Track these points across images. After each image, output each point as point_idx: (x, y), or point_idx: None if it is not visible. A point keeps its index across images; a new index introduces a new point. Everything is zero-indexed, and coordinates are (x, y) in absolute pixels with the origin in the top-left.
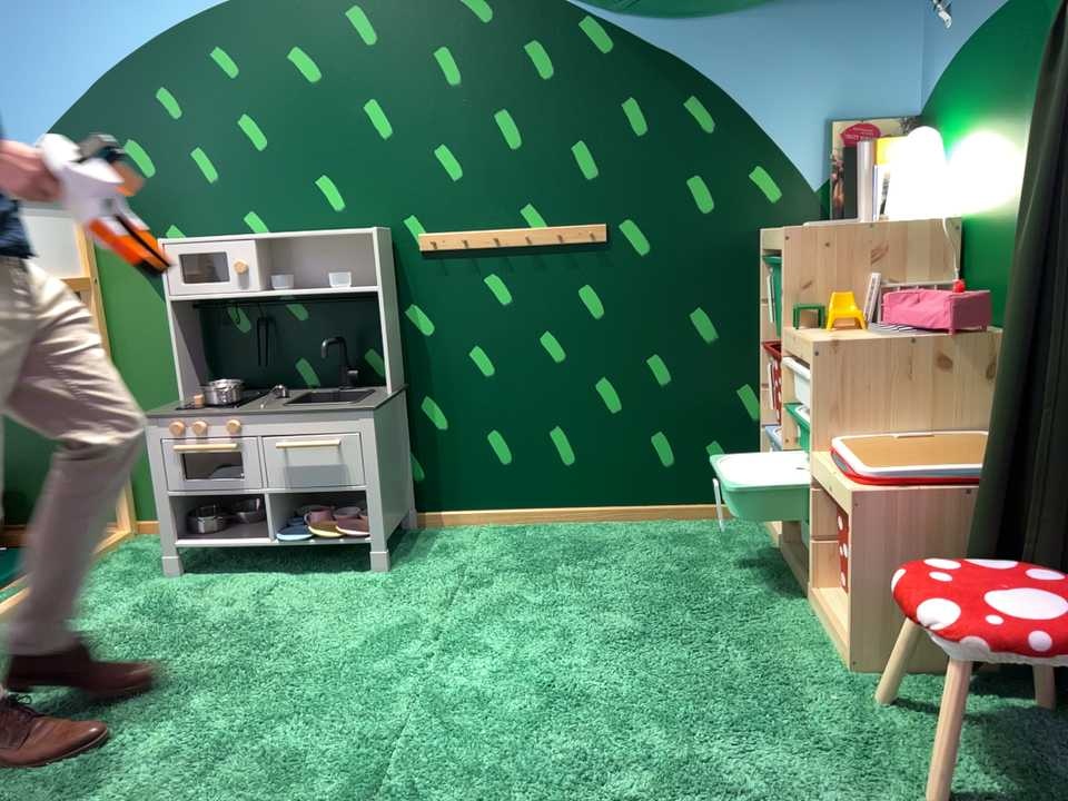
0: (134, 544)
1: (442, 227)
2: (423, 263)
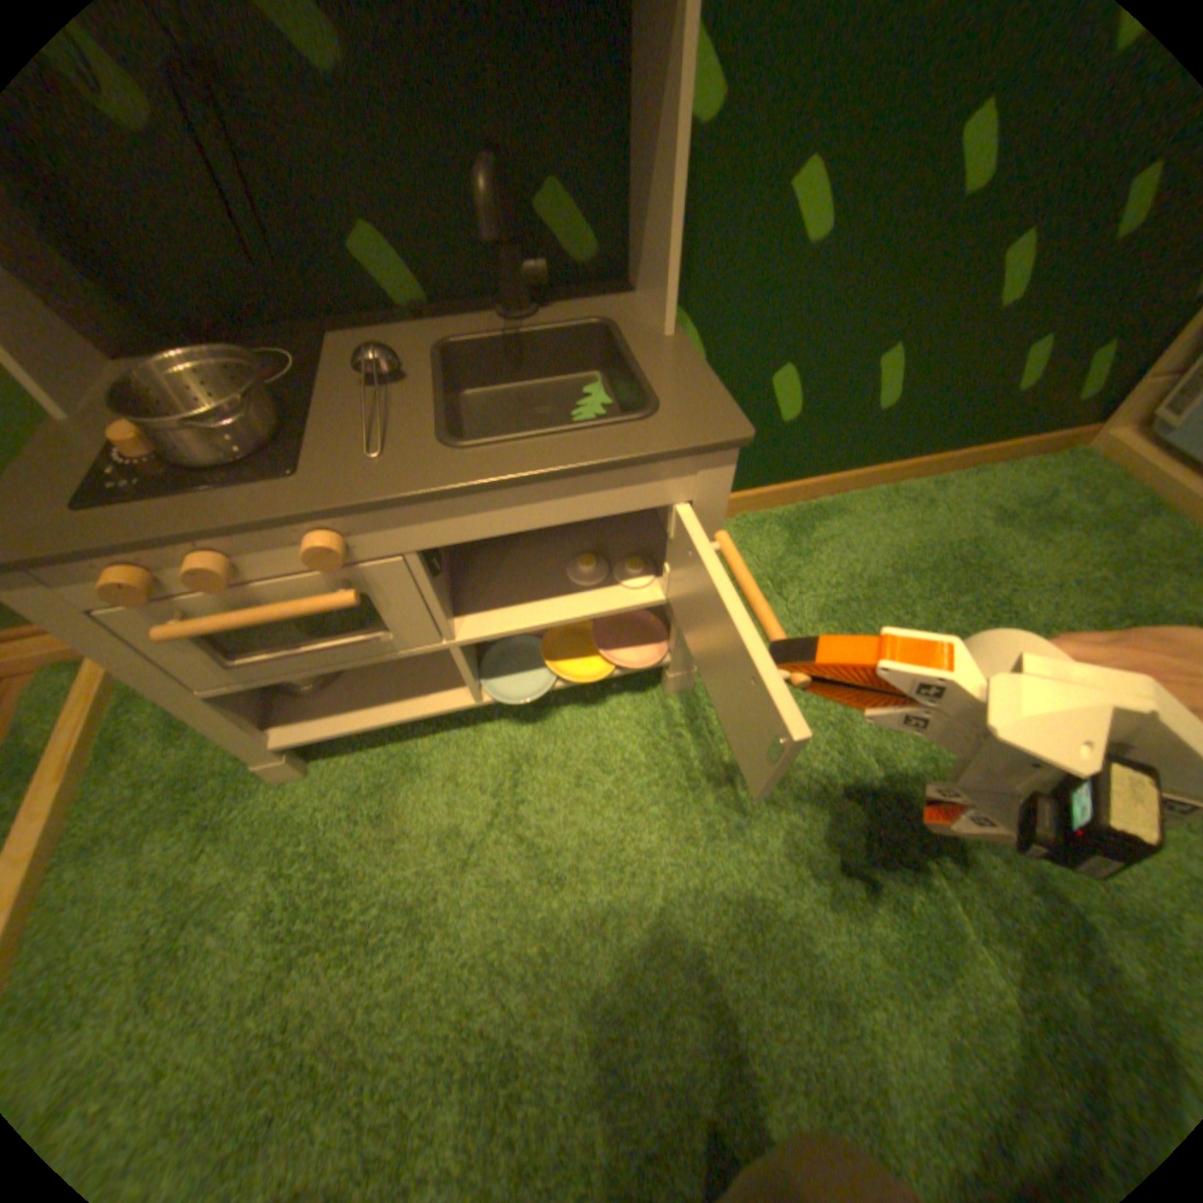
0: None
1: None
2: None
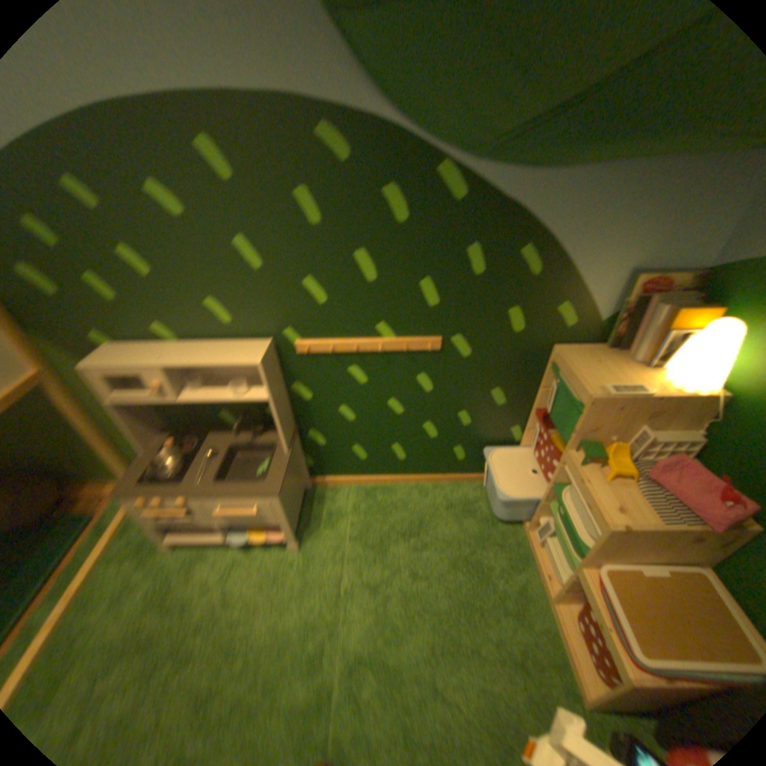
0: None
1: (315, 337)
2: (302, 358)
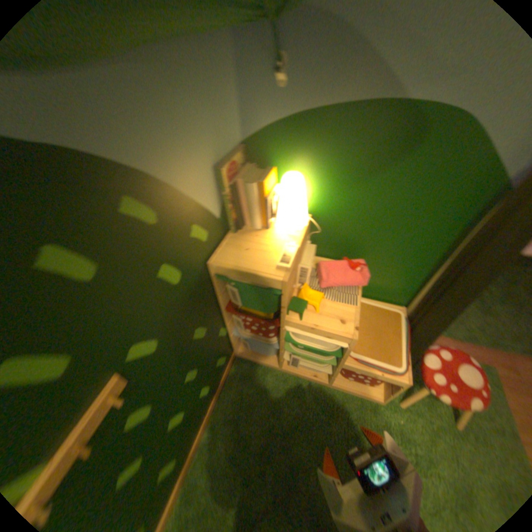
0: None
1: None
2: None
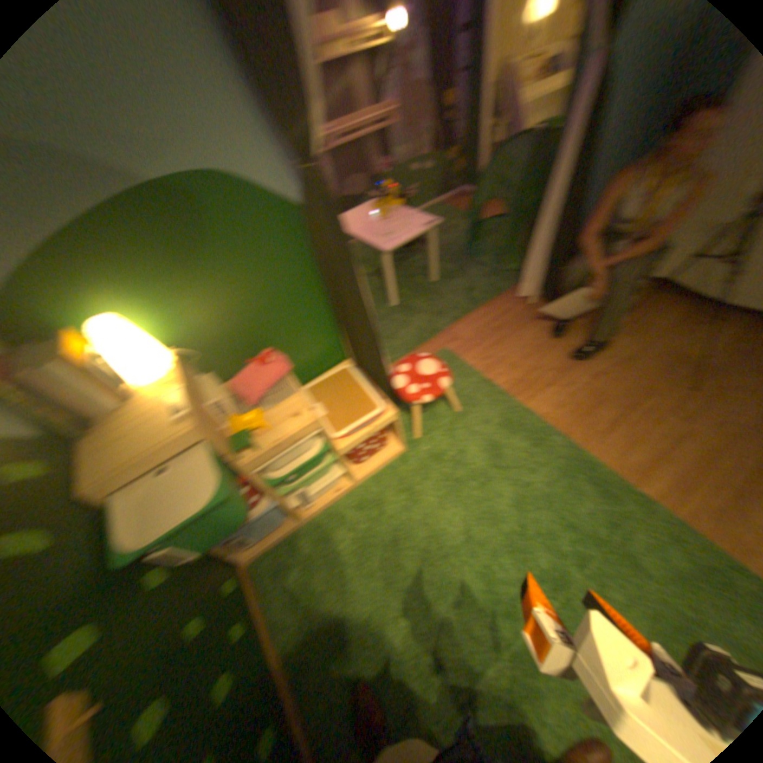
0: None
1: None
2: None
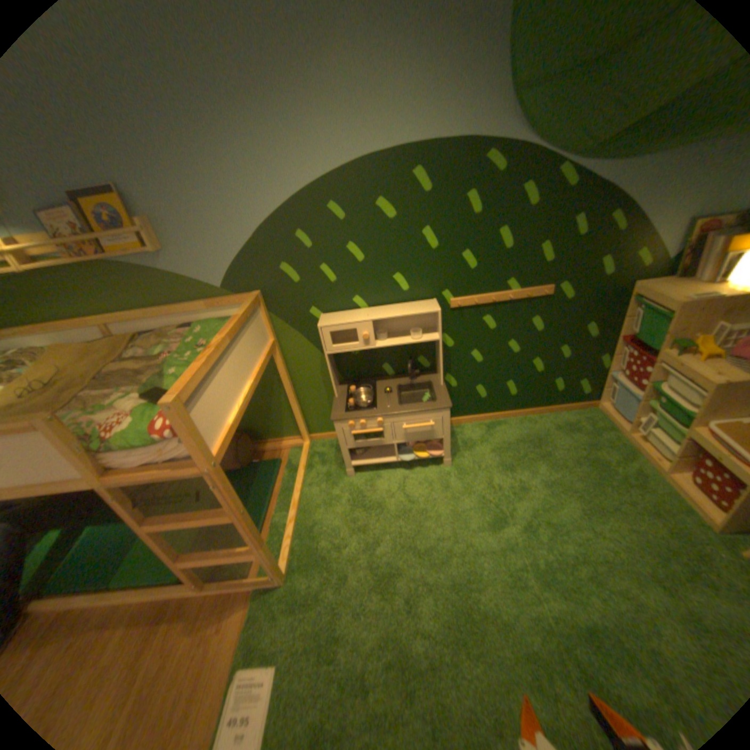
0: (314, 449)
1: (462, 296)
2: (450, 314)
